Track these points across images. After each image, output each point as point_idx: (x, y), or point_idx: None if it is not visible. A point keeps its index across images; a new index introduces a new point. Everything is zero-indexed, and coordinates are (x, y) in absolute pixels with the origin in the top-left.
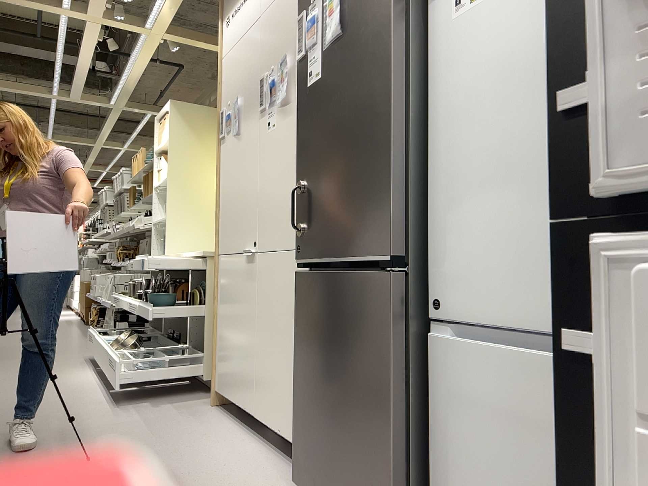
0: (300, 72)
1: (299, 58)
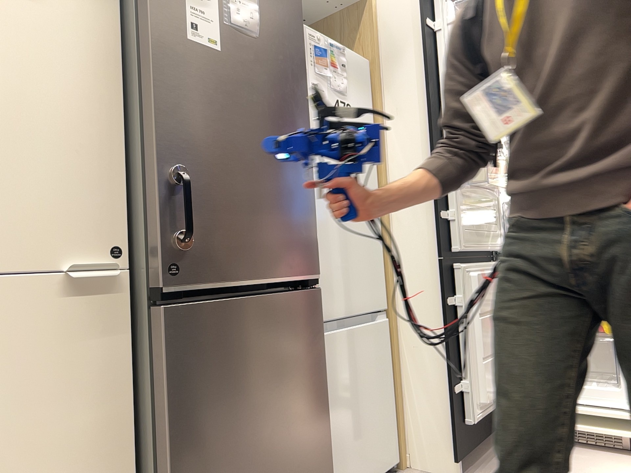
0: None
1: None
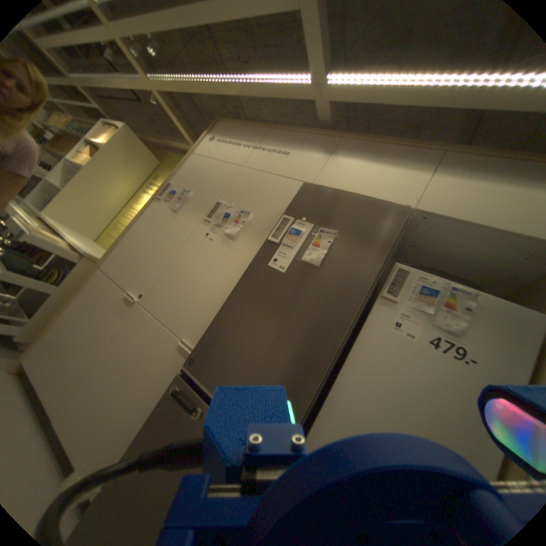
0: (265, 249)
1: (270, 241)
